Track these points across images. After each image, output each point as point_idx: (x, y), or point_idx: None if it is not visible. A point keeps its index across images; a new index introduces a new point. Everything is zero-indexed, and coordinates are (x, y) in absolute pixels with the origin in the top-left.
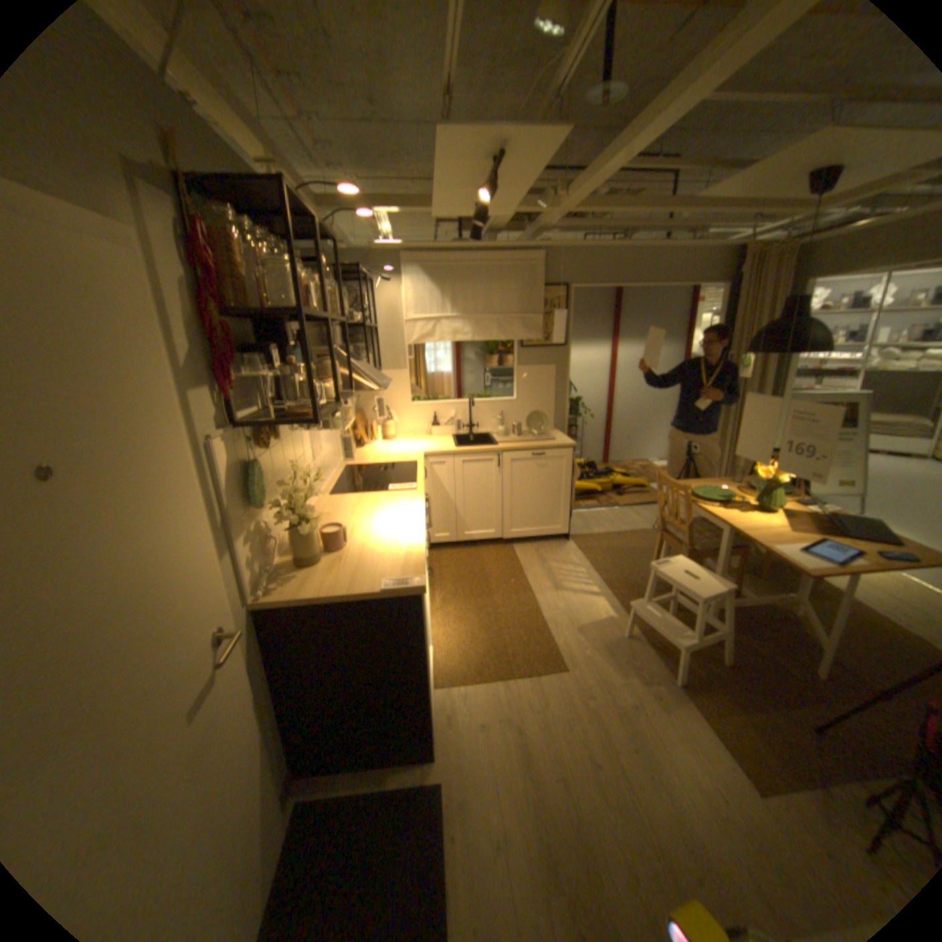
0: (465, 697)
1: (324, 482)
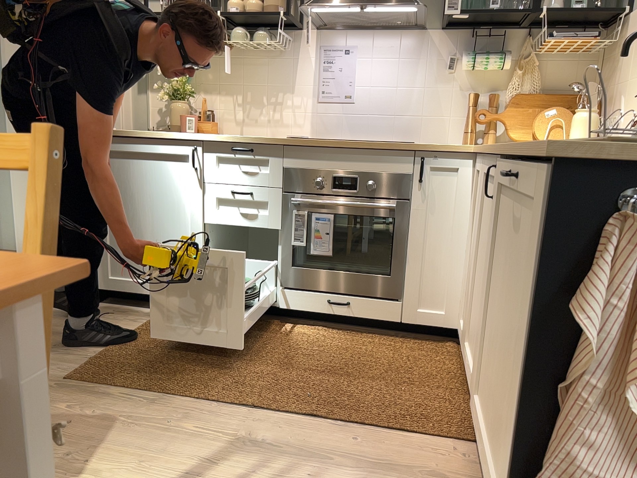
0: (132, 319)
1: (347, 138)
